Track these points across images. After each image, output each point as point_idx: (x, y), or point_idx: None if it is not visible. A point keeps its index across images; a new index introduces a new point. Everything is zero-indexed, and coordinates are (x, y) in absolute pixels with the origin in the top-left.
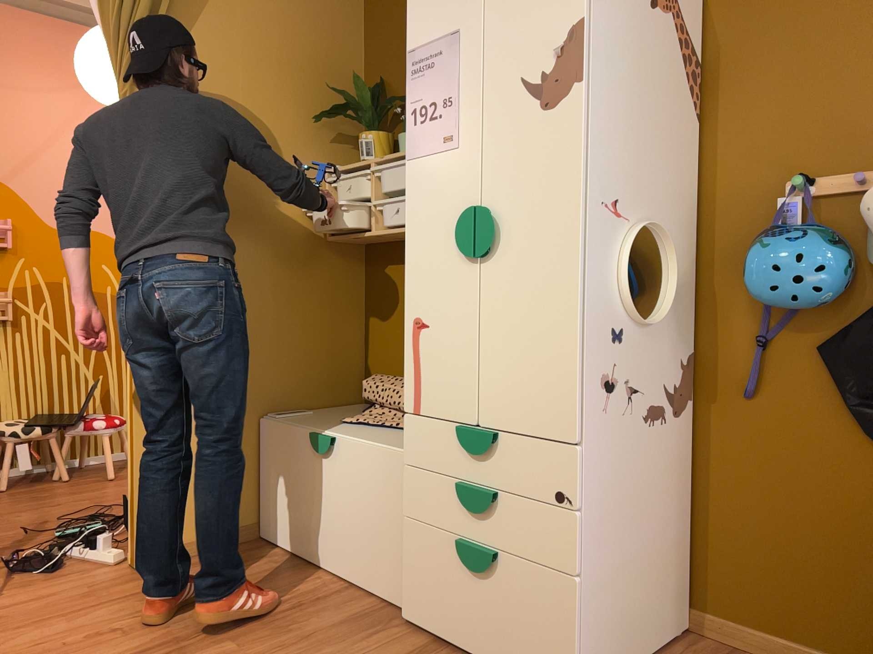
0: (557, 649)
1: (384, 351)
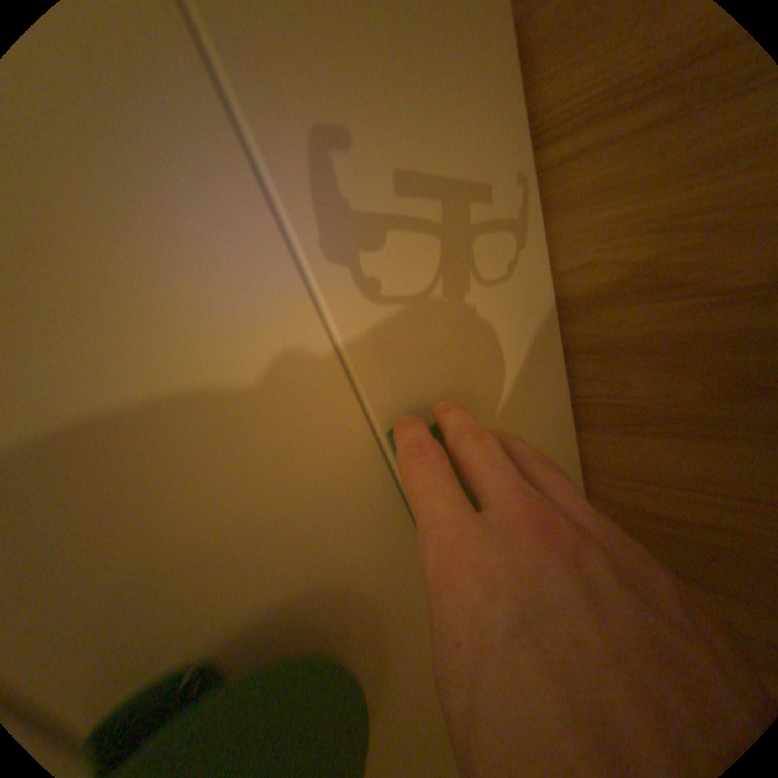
0: (459, 63)
1: None
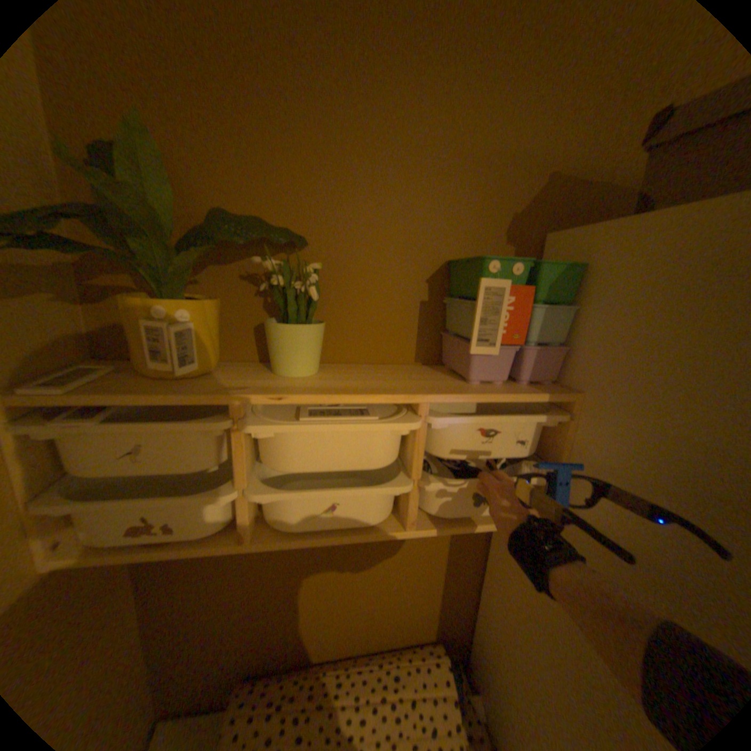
0: None
1: (205, 641)
